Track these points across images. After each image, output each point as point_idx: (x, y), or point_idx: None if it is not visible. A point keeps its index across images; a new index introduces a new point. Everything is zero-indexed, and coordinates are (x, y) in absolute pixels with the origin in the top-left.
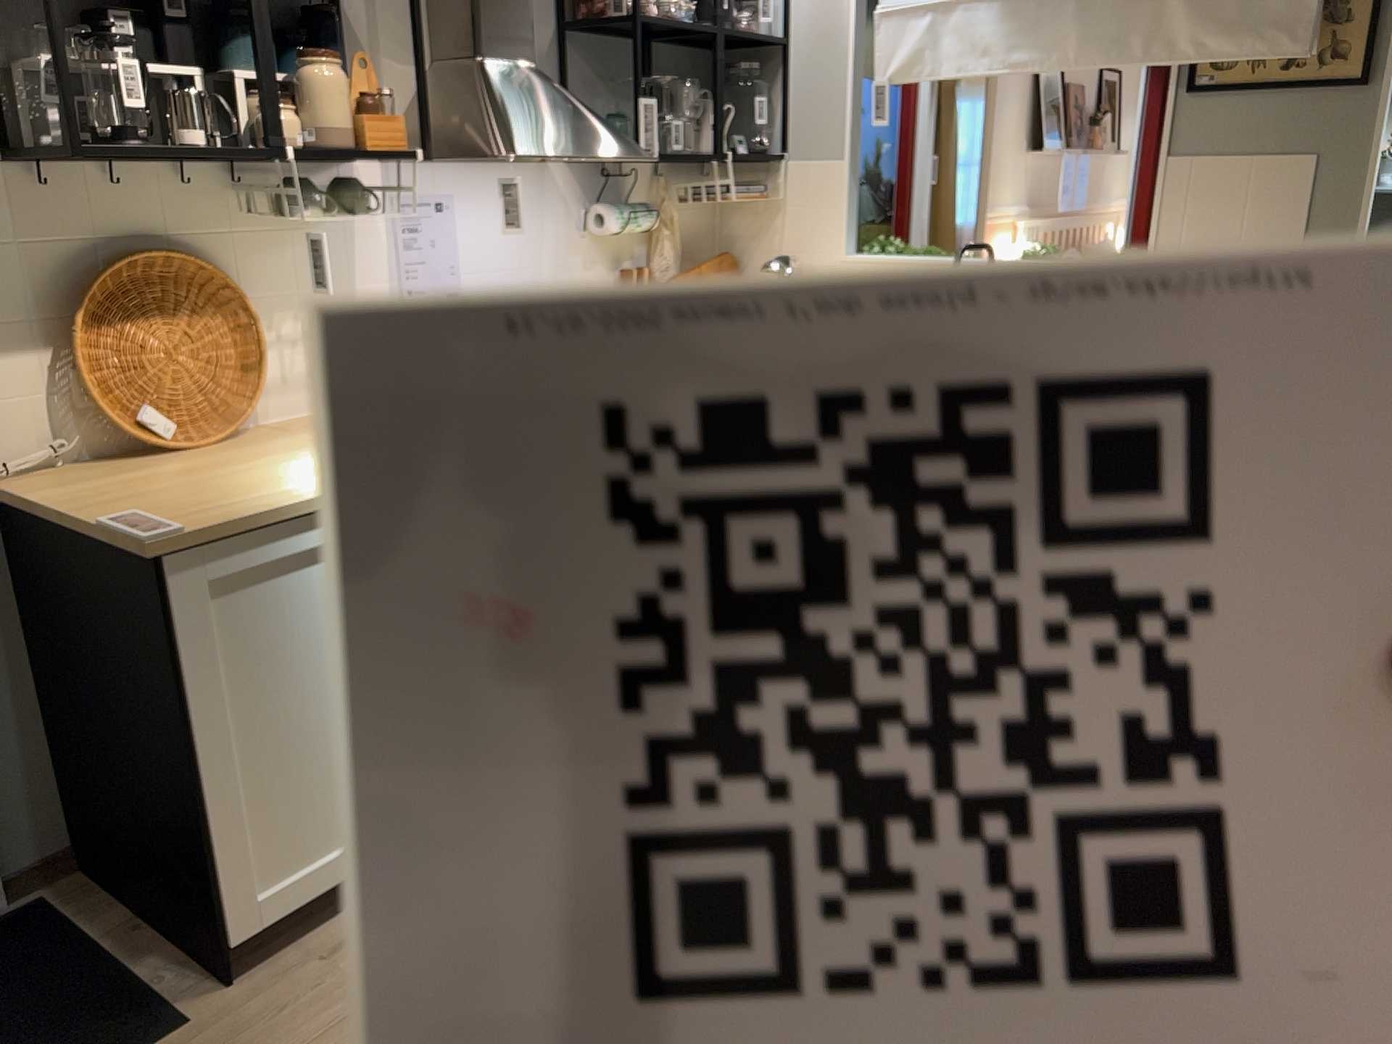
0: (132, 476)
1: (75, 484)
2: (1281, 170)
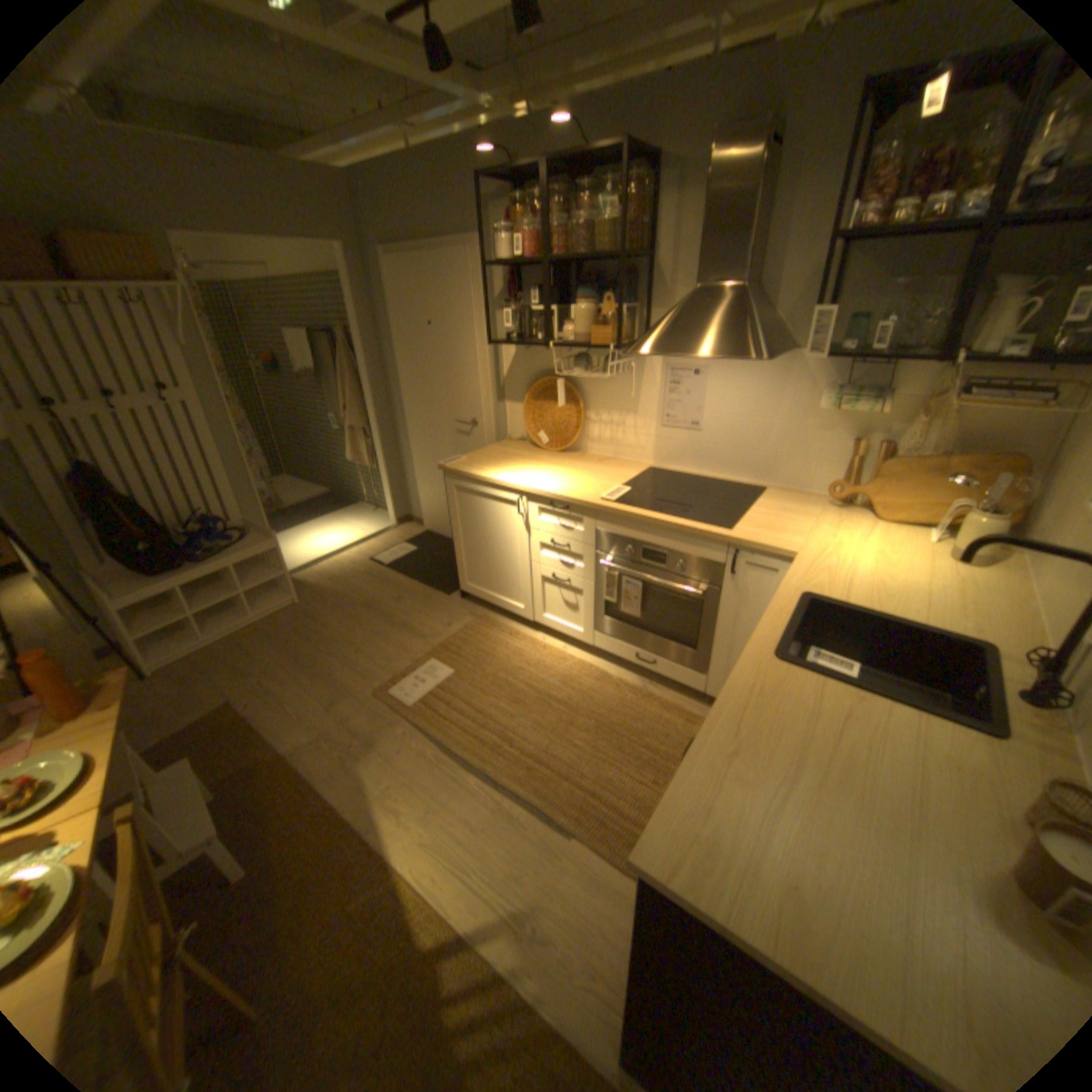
0: (513, 451)
1: (506, 447)
2: None
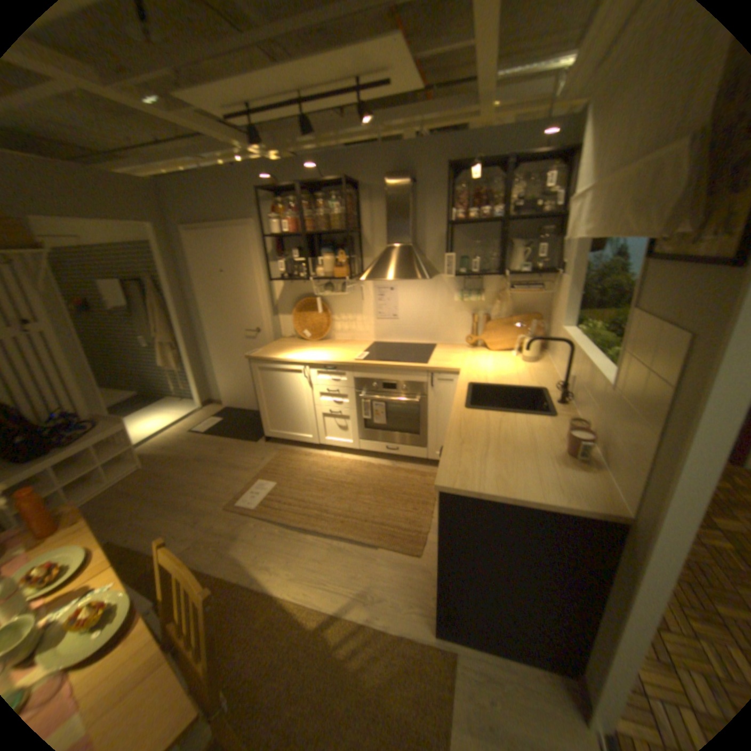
0: (288, 343)
1: (282, 341)
2: (674, 341)
